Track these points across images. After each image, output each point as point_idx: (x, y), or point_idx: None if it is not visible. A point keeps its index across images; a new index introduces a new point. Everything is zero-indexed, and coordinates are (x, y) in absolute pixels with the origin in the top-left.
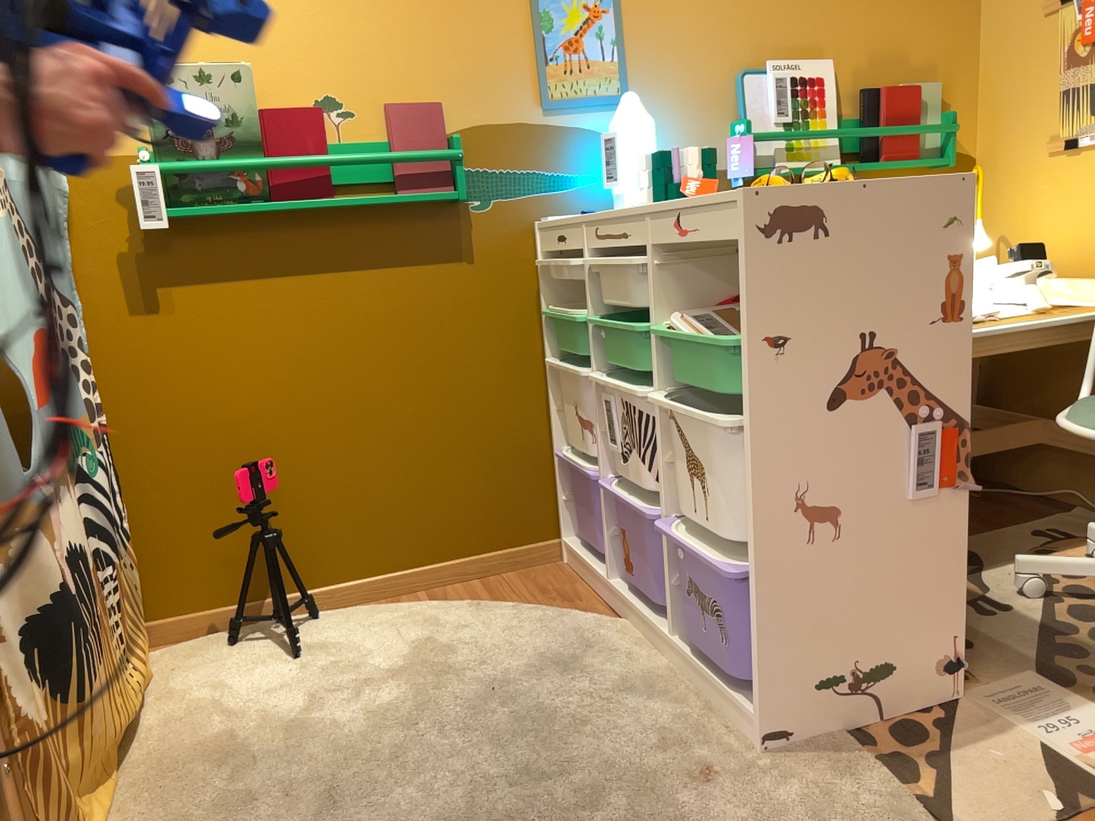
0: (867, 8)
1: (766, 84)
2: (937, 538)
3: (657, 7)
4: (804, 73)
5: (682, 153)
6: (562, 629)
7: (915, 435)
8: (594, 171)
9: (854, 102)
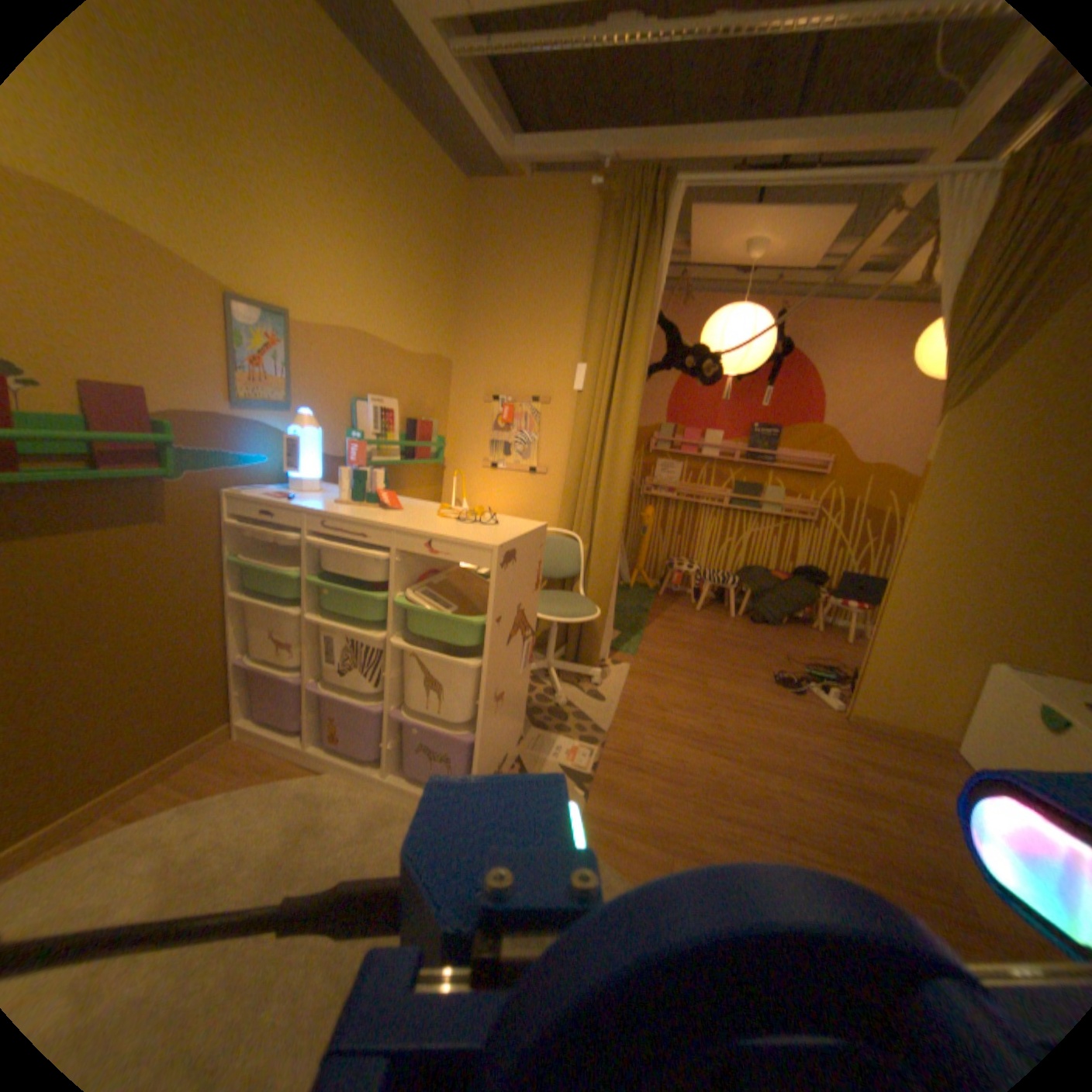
0: (412, 374)
1: (368, 409)
2: (524, 686)
3: (312, 347)
4: (386, 406)
5: (369, 470)
6: (287, 800)
7: (528, 645)
8: (266, 454)
9: (403, 424)
